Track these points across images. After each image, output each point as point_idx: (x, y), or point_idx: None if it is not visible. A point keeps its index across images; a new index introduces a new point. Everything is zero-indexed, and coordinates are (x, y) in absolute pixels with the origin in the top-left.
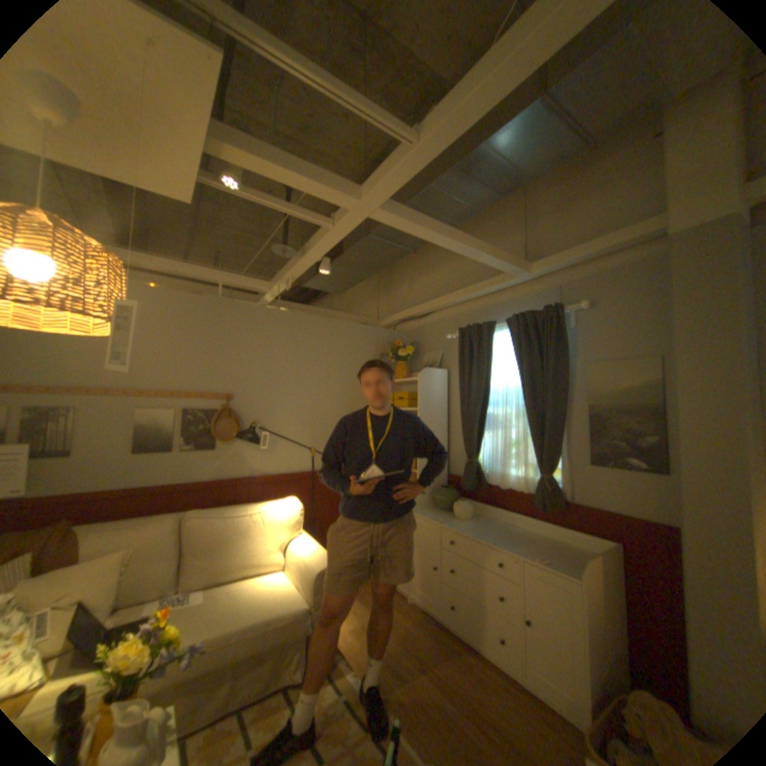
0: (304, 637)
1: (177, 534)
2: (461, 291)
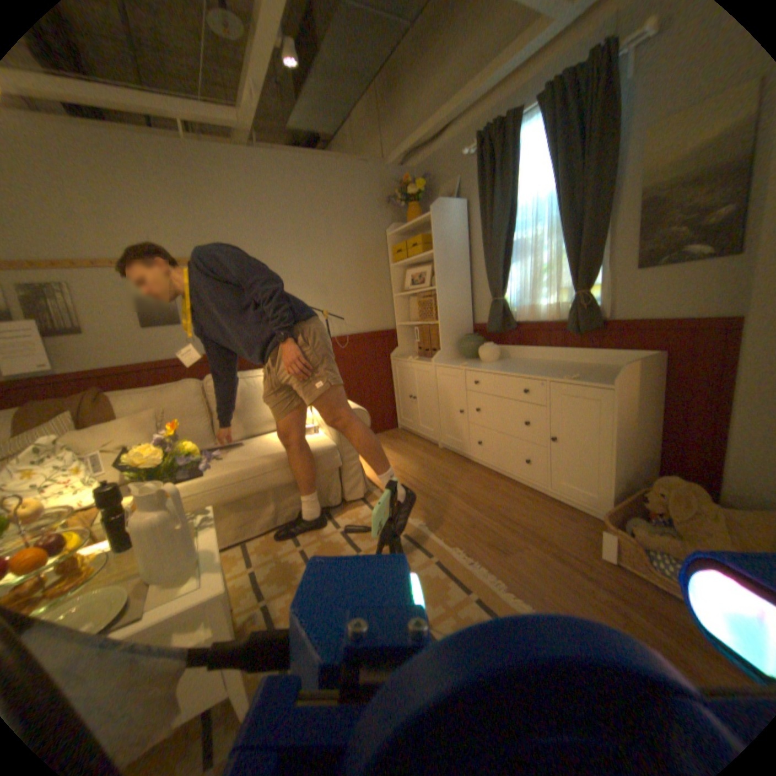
0: (334, 467)
1: (202, 393)
2: (479, 76)
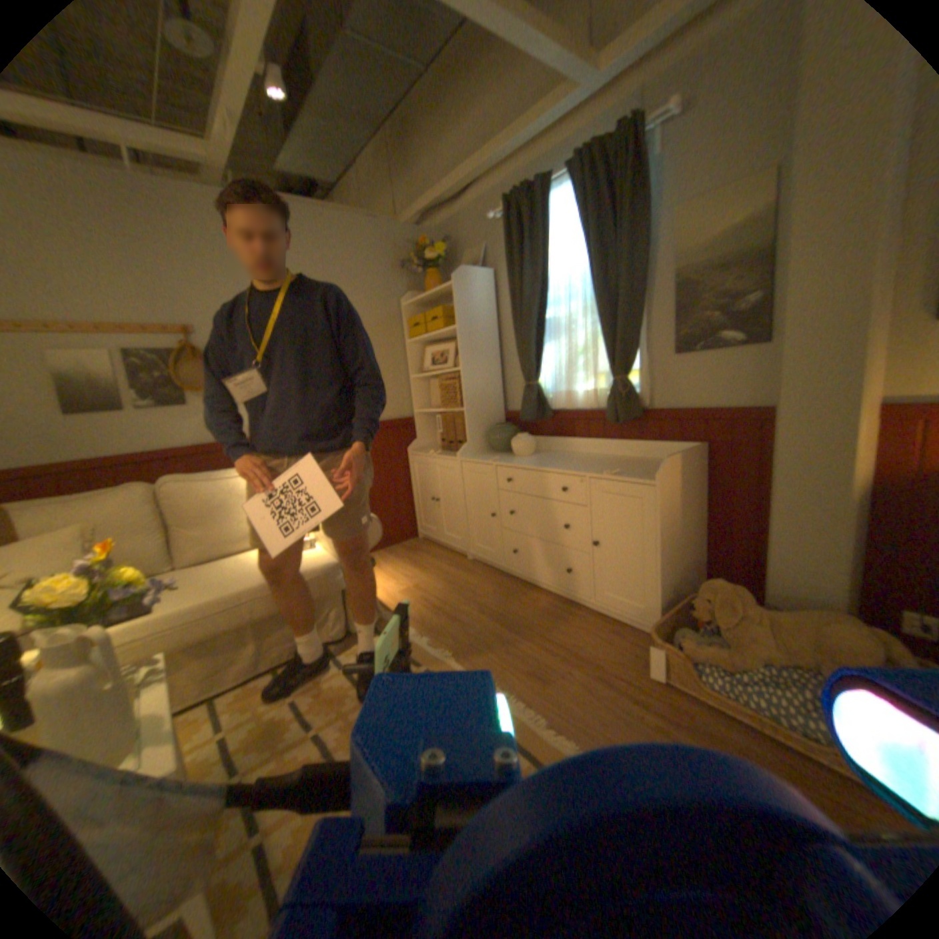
0: (337, 590)
1: (153, 501)
2: (504, 134)
